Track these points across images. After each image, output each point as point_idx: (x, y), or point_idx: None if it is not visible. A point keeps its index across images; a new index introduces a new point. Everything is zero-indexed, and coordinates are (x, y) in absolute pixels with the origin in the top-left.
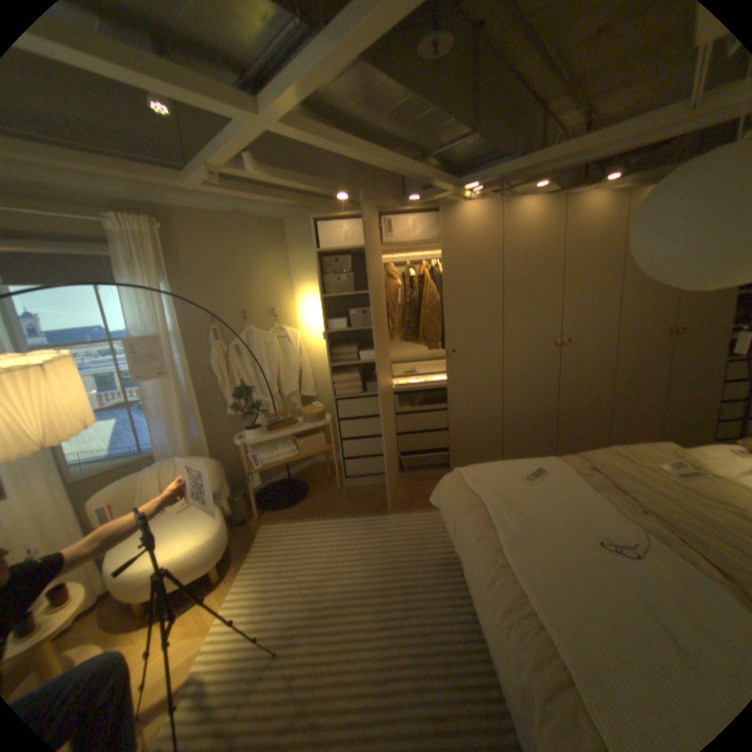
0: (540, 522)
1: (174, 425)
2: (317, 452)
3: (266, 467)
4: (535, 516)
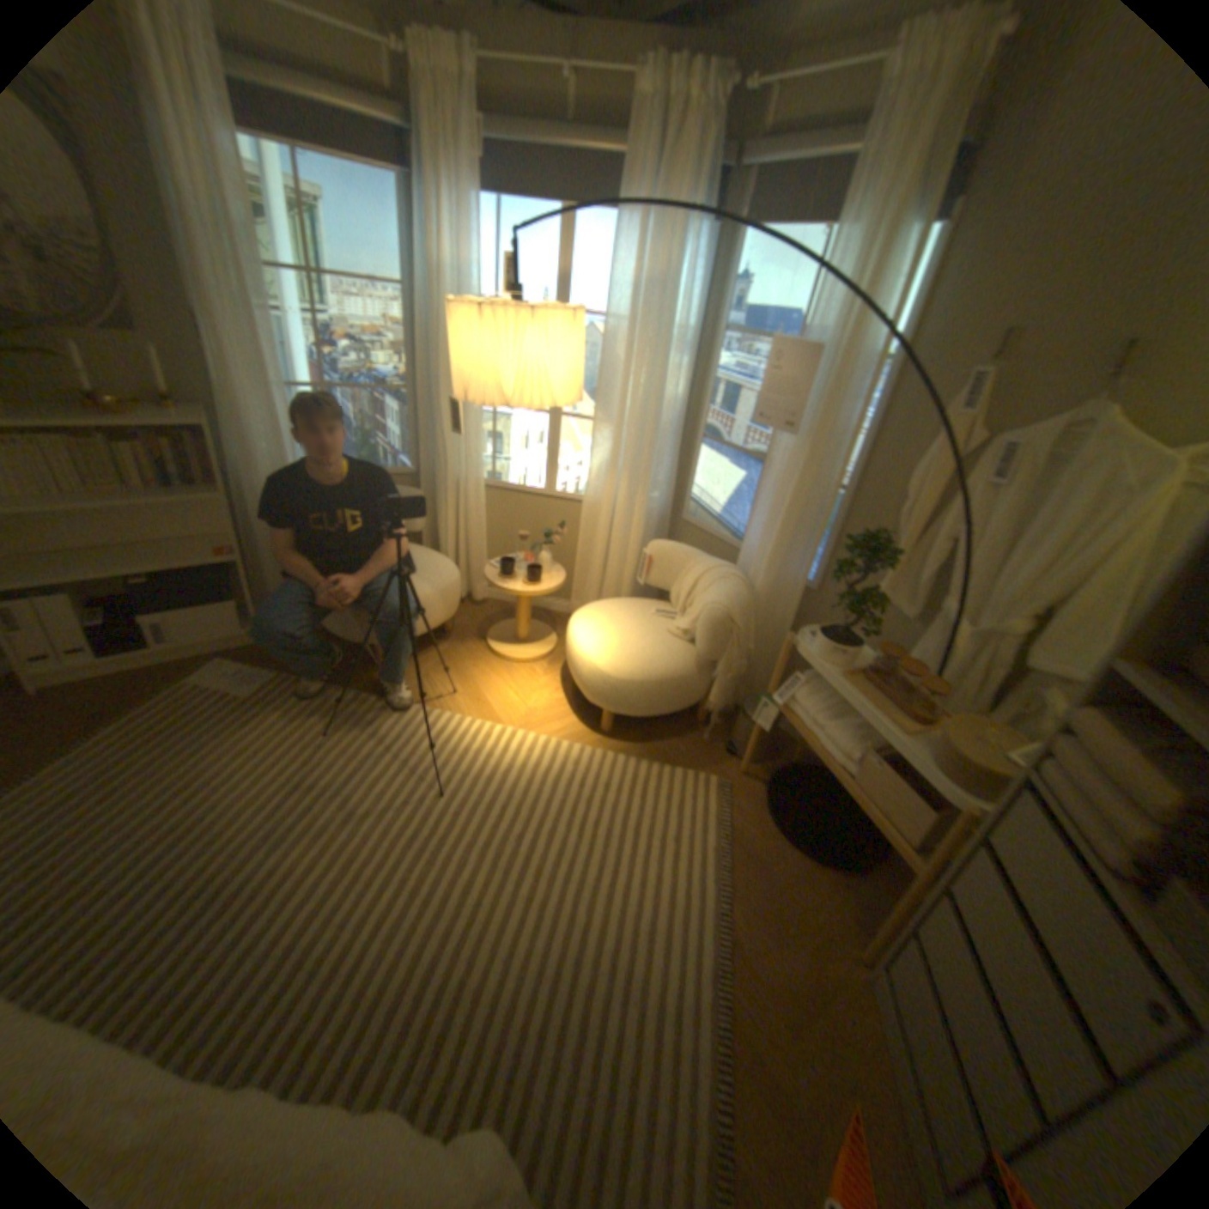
0: None
1: (776, 529)
2: (883, 826)
3: (793, 719)
4: None
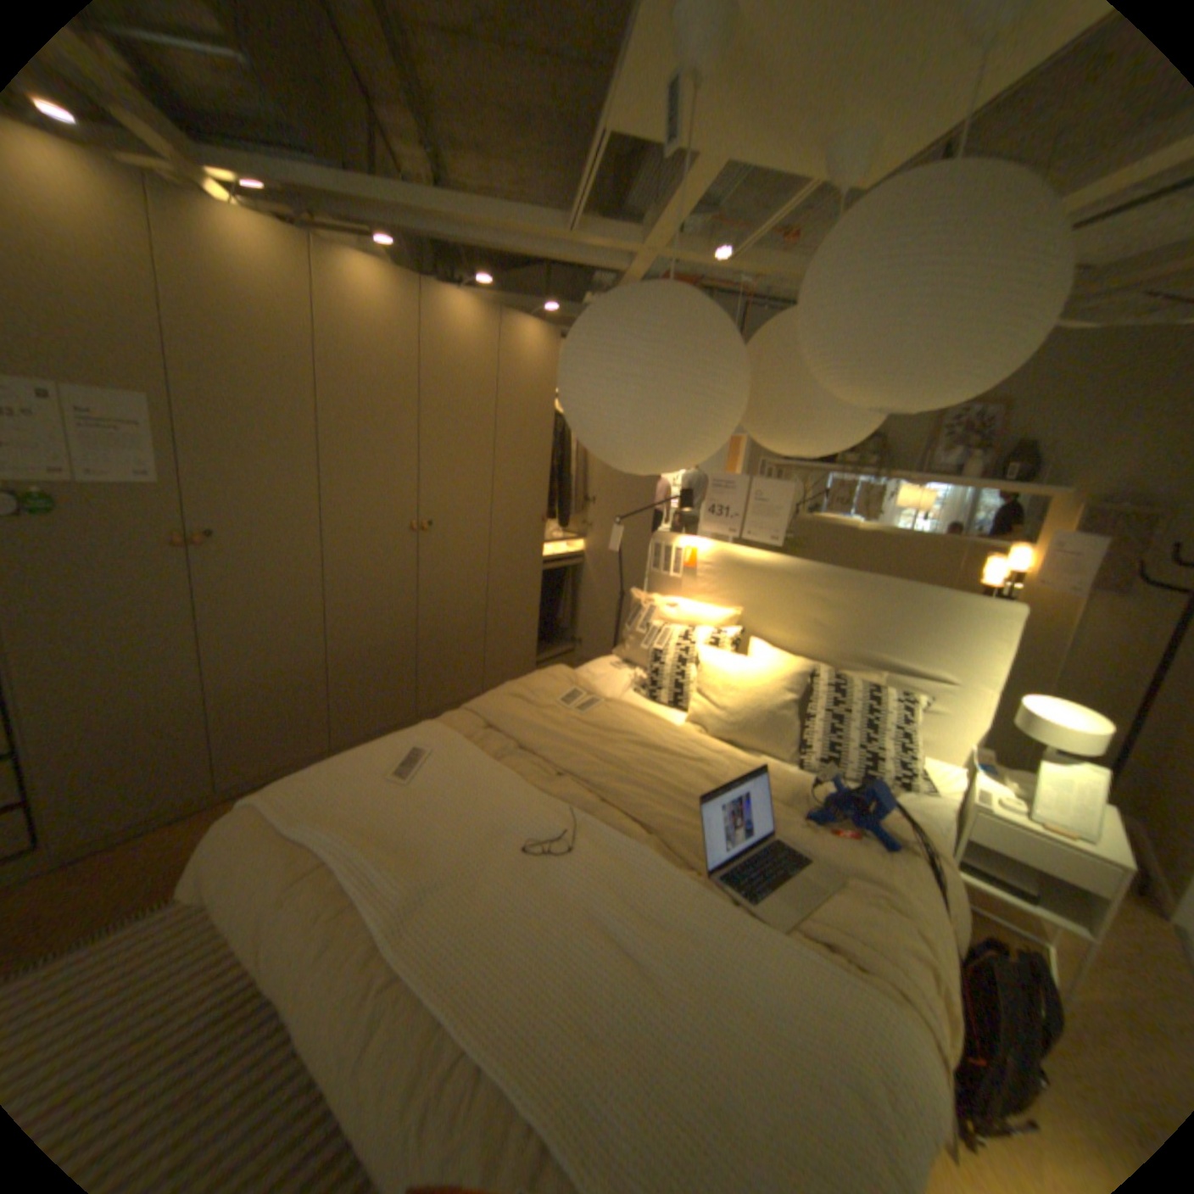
0: (432, 852)
1: None
2: None
3: None
4: (421, 843)
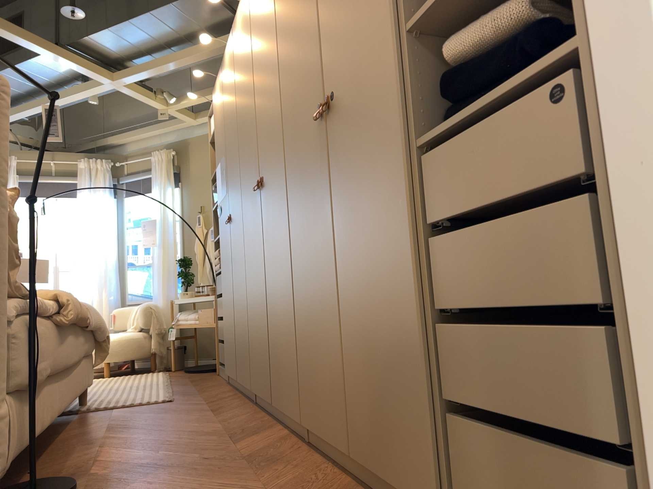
0: None
1: (166, 280)
2: (209, 323)
3: (183, 324)
4: None
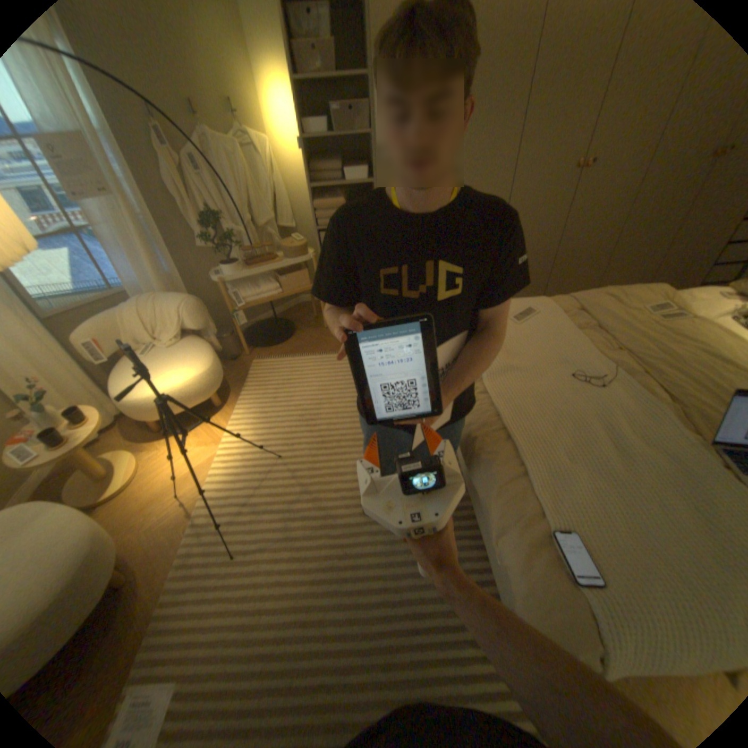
0: (521, 357)
1: (137, 257)
2: (300, 290)
3: (249, 305)
4: (516, 351)
